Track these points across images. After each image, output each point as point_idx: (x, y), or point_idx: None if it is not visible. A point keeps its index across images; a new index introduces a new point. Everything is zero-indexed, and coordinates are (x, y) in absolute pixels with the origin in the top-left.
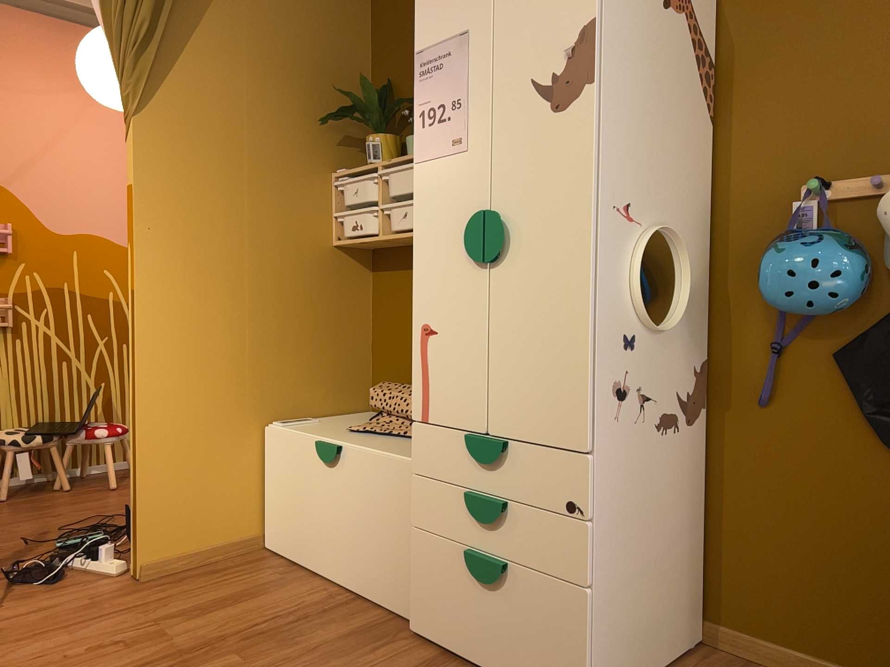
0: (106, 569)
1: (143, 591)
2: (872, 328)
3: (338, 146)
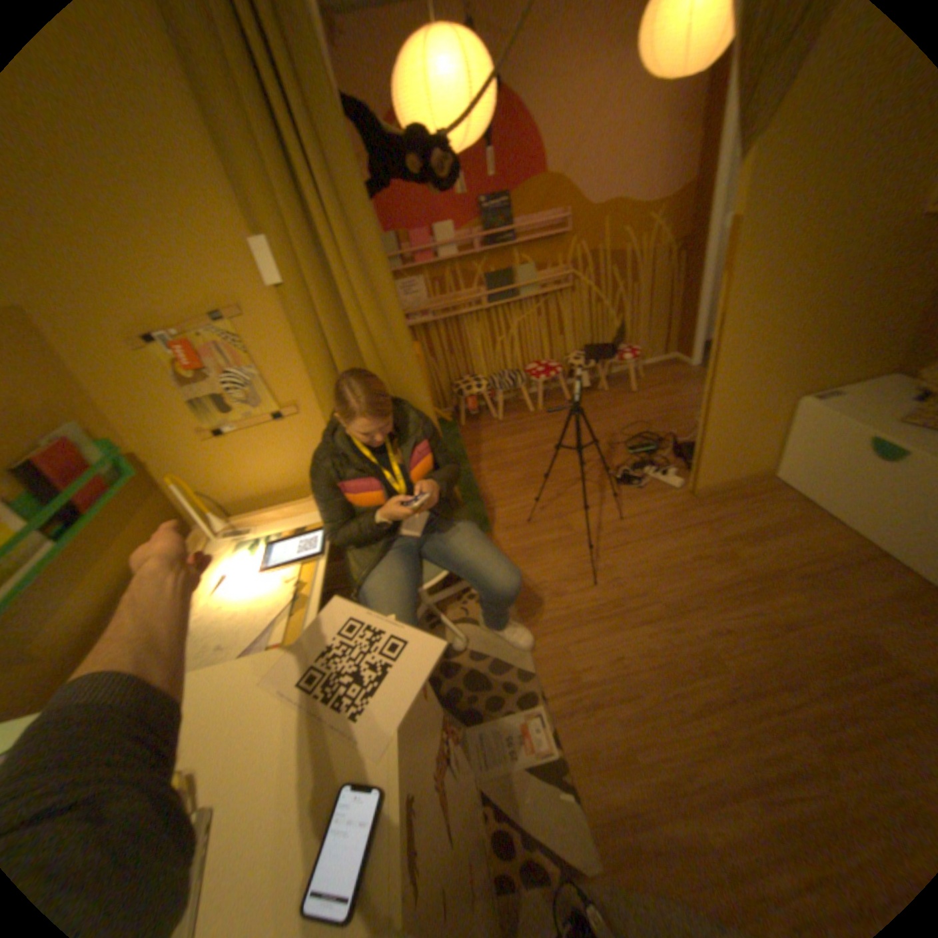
0: (668, 479)
1: (702, 508)
2: None
3: None
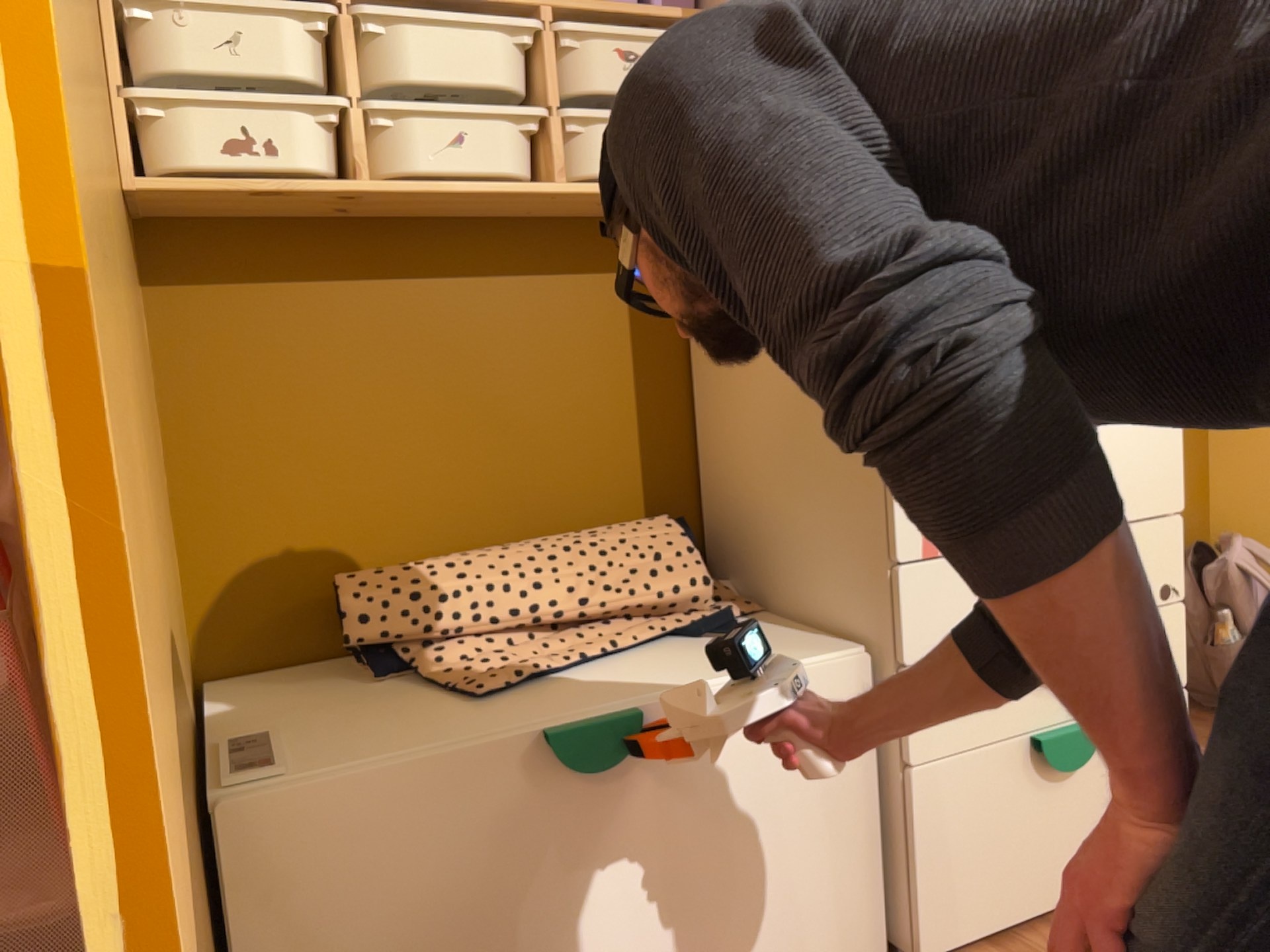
0: None
1: None
2: None
3: None
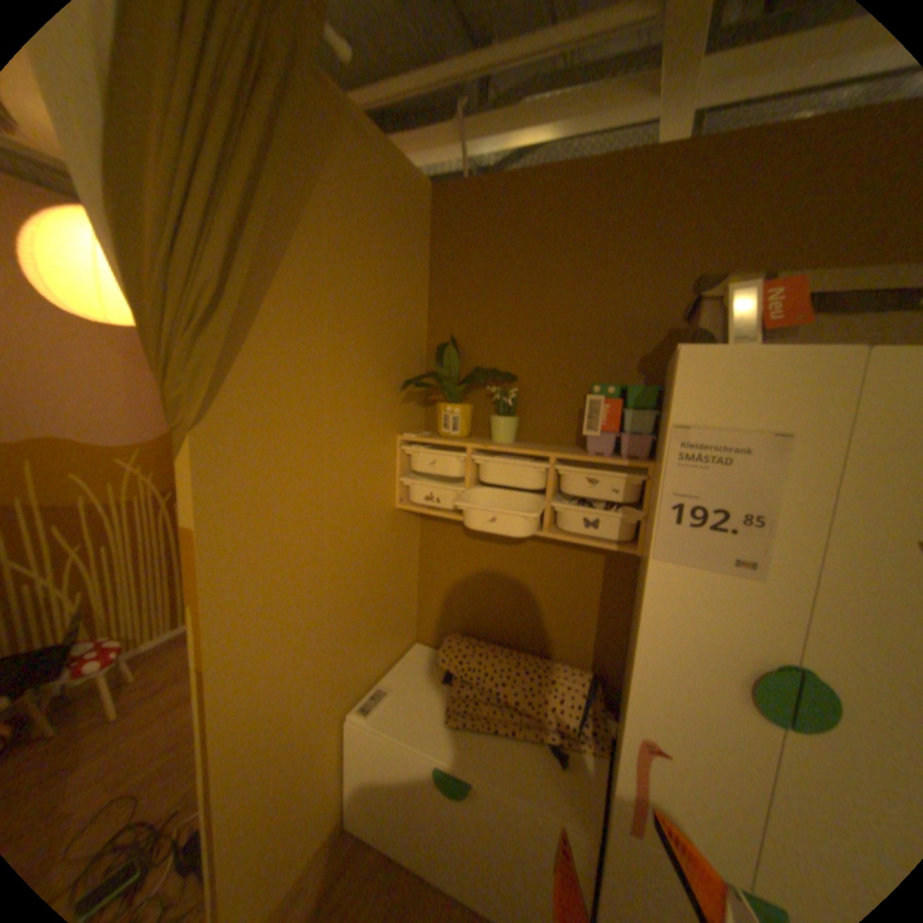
0: None
1: None
2: None
3: (402, 404)
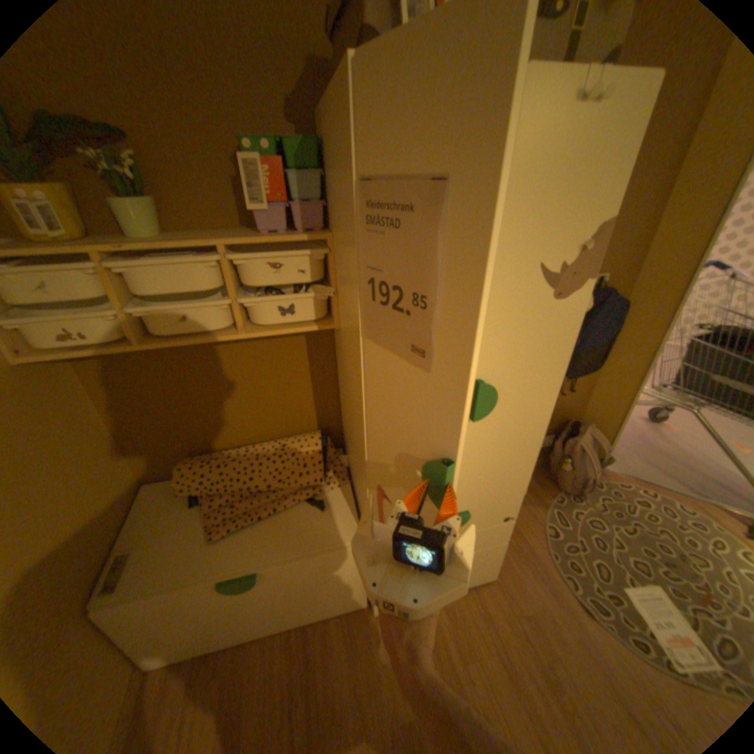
0: None
1: None
2: None
3: None
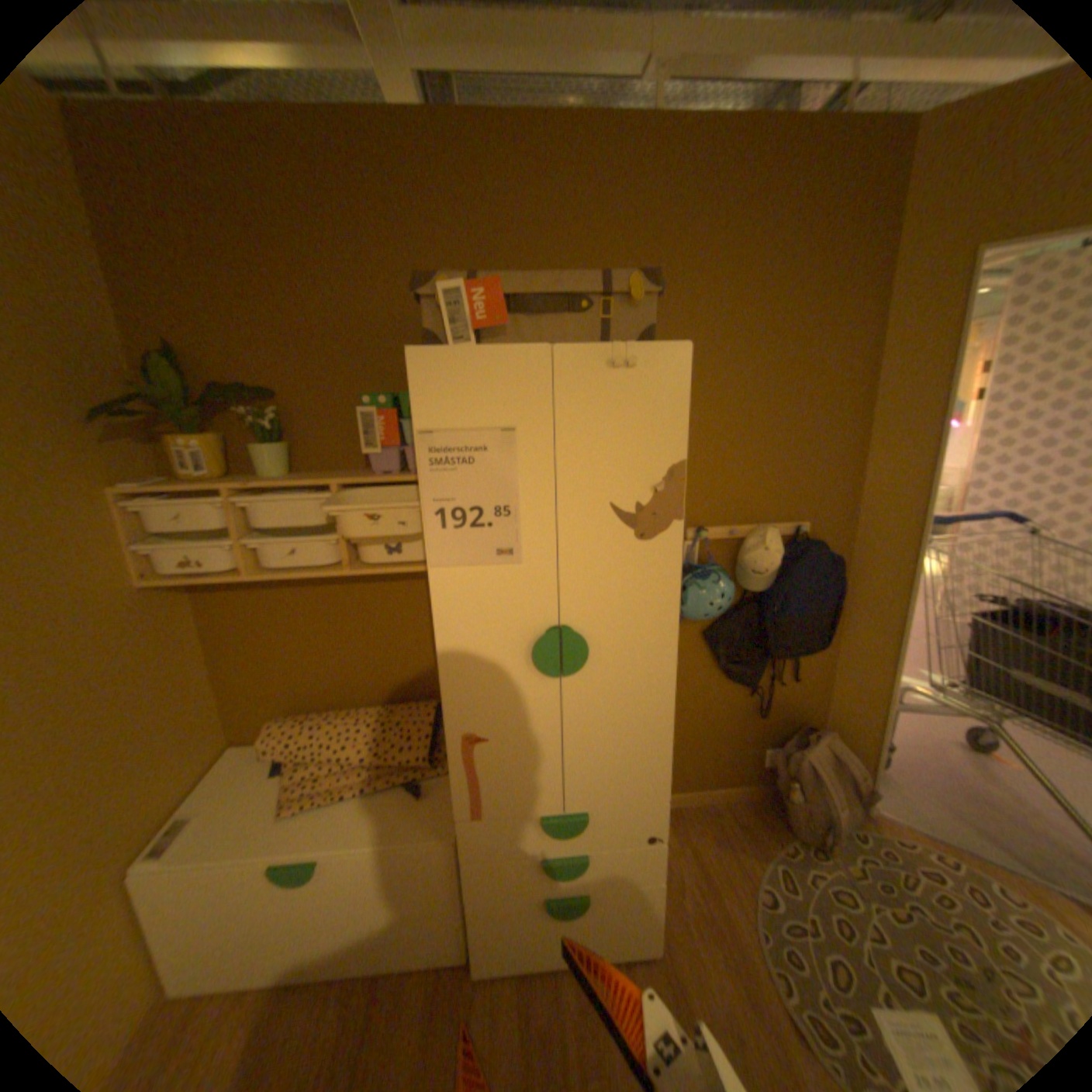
0: None
1: None
2: (725, 618)
3: (100, 444)
